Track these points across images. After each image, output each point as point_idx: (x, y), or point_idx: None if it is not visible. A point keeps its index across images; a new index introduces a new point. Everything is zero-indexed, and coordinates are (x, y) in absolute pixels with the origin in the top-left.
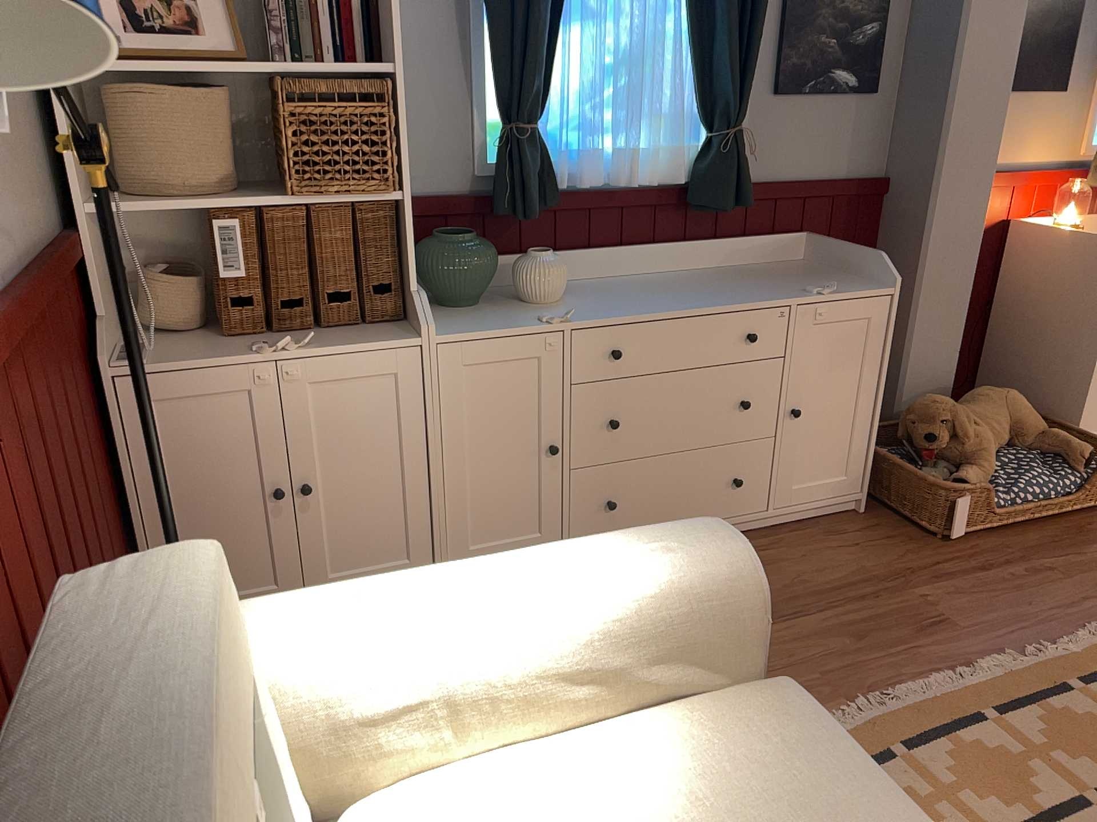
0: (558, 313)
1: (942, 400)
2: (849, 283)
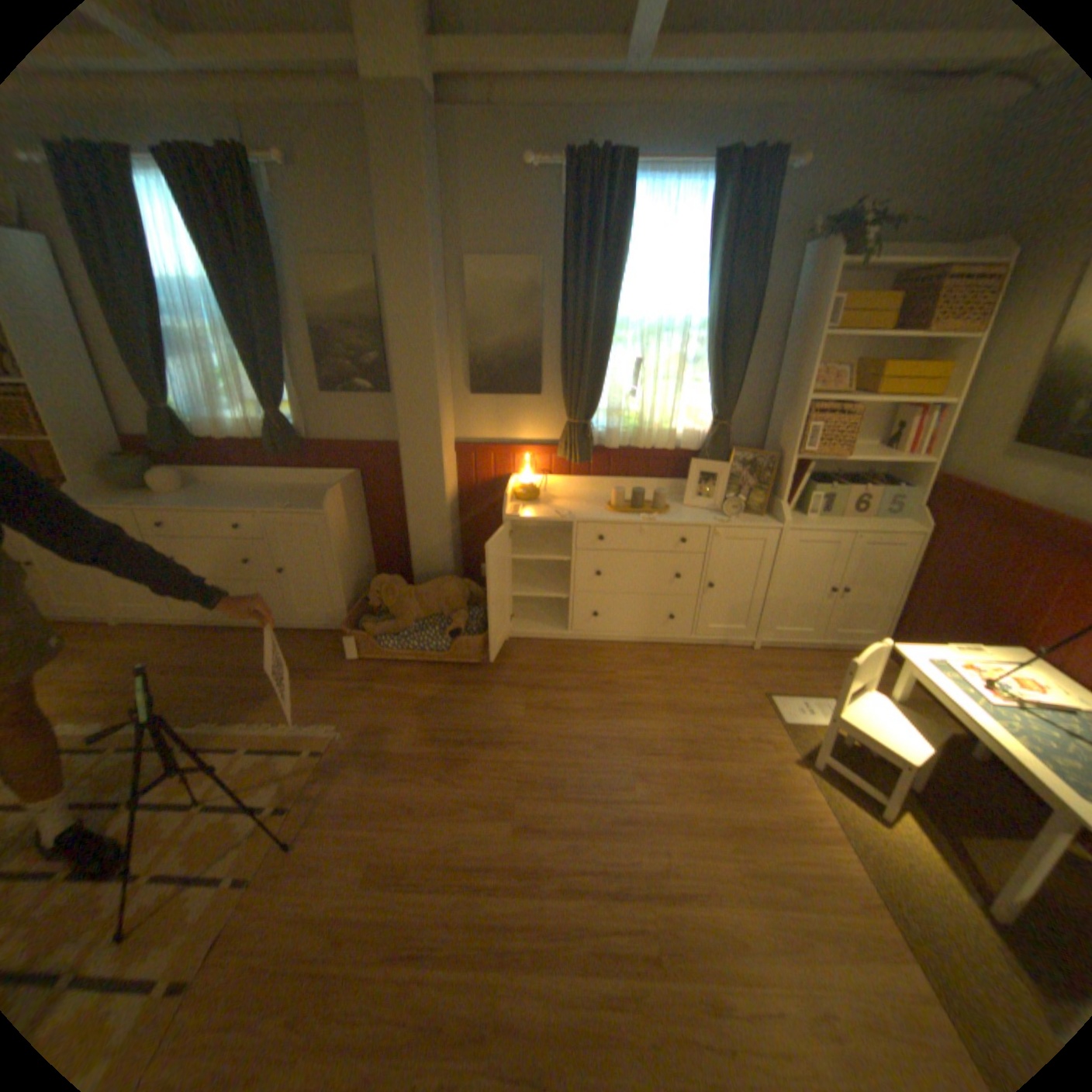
0: (129, 502)
1: (385, 579)
2: (315, 505)
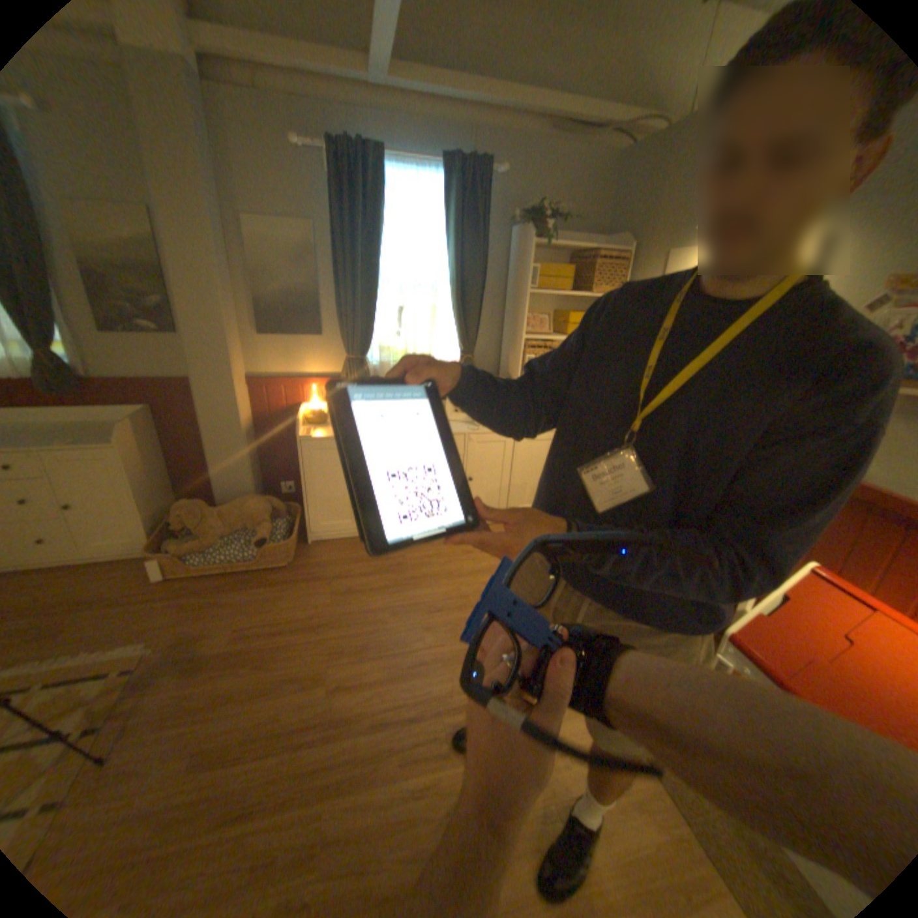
0: None
1: (185, 503)
2: (102, 439)
